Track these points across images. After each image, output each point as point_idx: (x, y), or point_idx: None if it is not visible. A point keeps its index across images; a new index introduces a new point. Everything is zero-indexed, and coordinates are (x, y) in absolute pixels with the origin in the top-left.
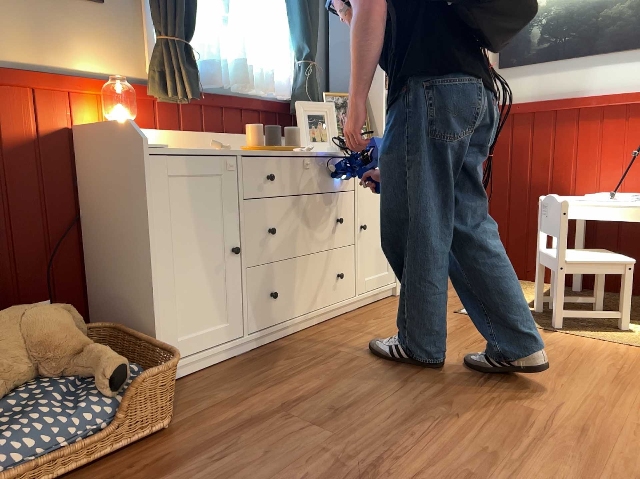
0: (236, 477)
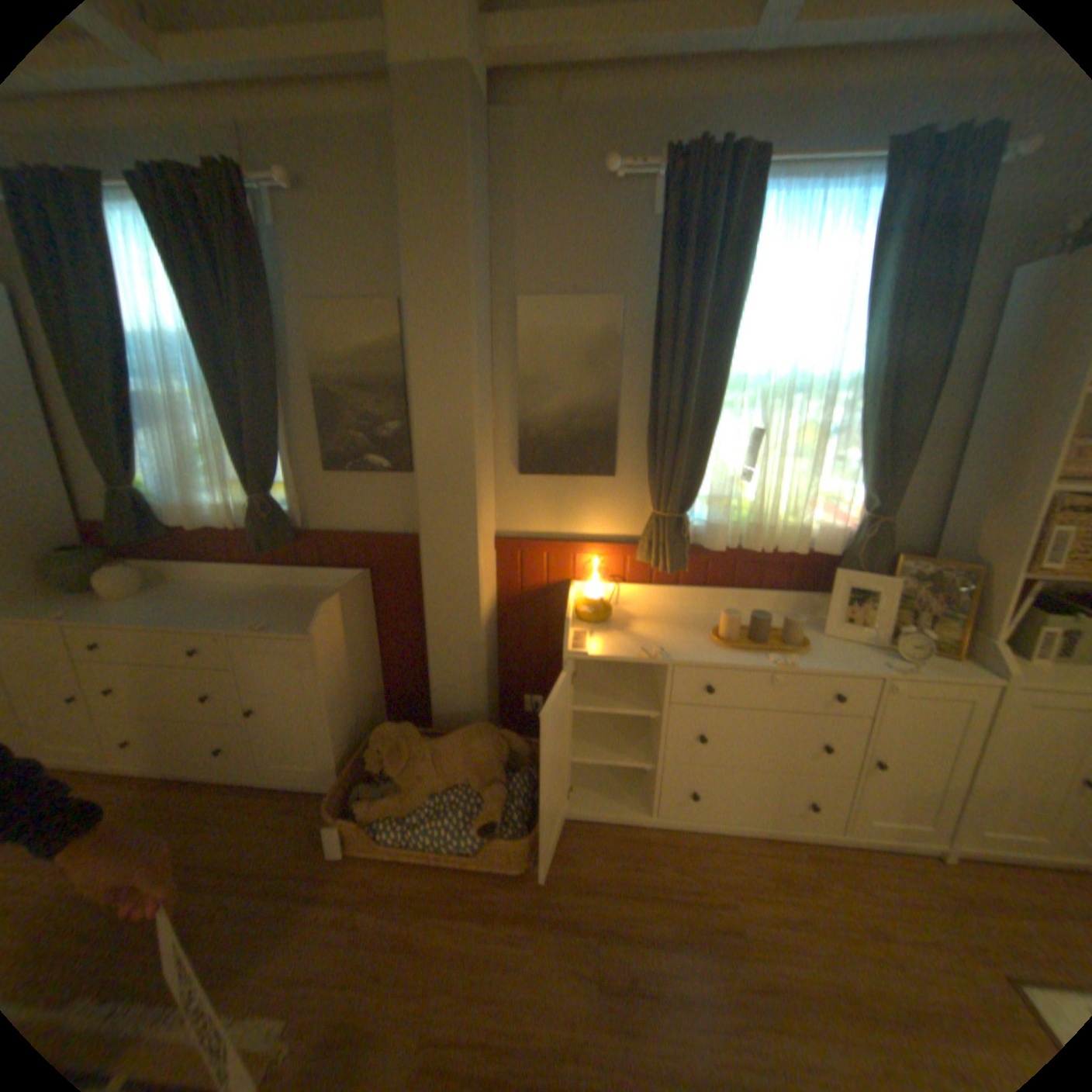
0: (504, 976)
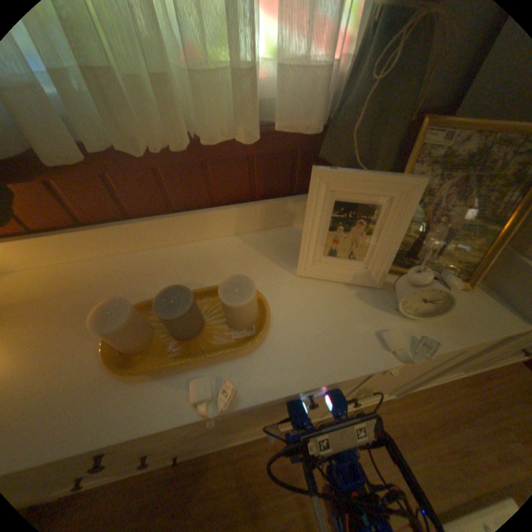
0: None
